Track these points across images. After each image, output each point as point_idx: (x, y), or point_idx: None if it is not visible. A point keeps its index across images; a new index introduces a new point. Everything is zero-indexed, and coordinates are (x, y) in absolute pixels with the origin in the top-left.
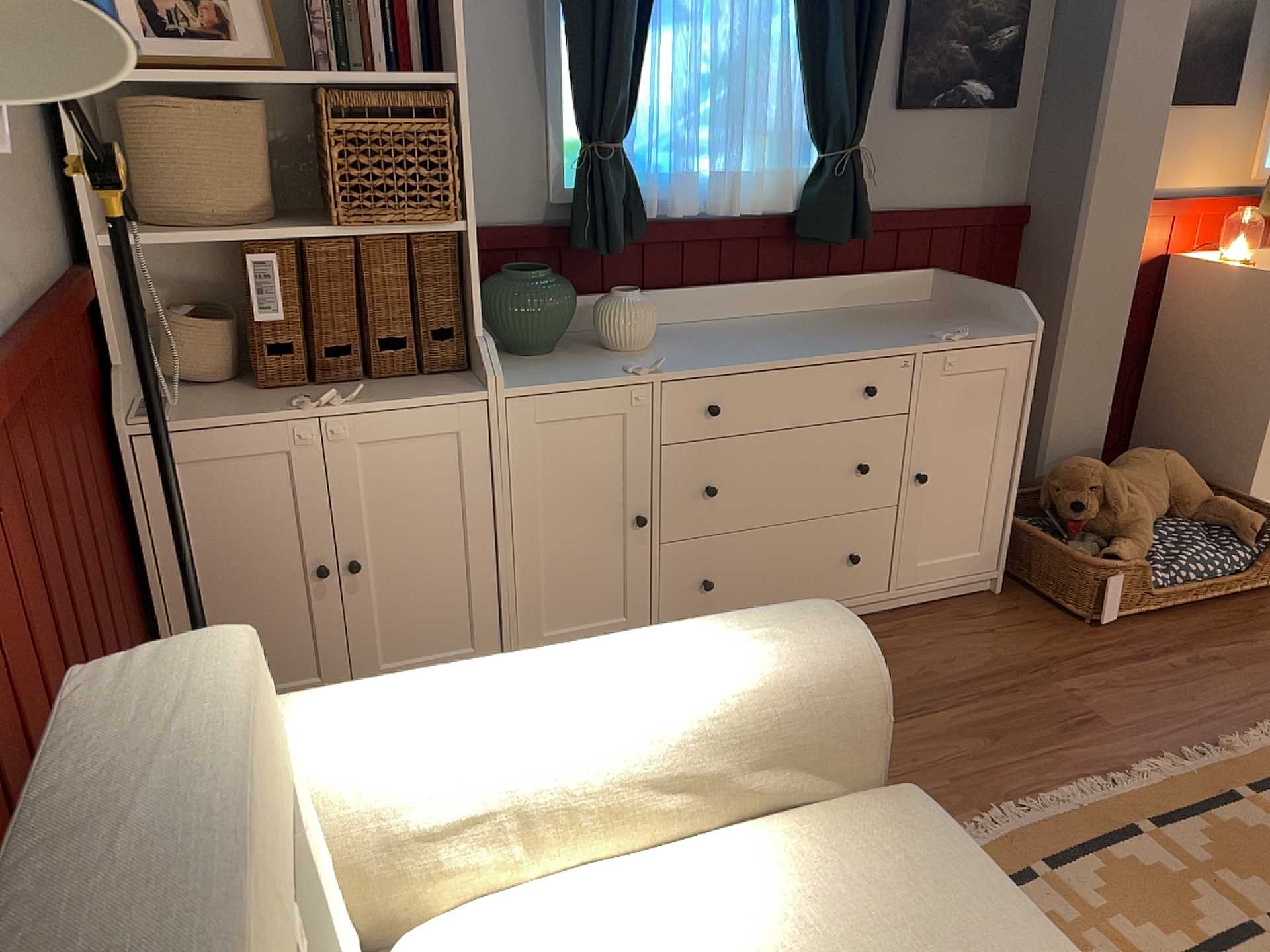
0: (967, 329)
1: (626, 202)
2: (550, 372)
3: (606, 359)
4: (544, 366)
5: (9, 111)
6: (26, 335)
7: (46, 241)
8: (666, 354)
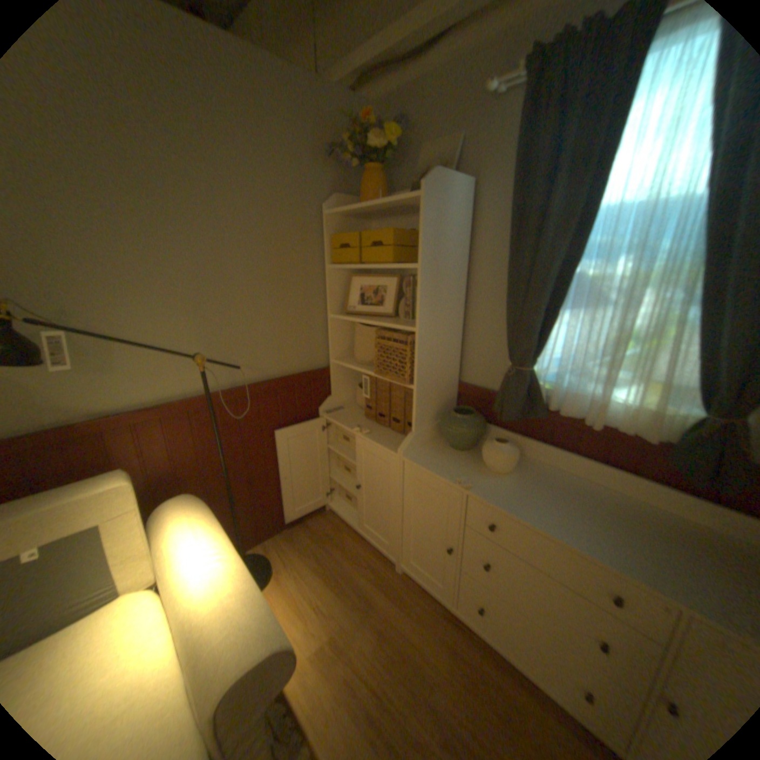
0: None
1: (526, 398)
2: (438, 461)
3: (472, 469)
4: (444, 456)
5: (297, 326)
6: (247, 387)
7: (307, 359)
8: (504, 483)
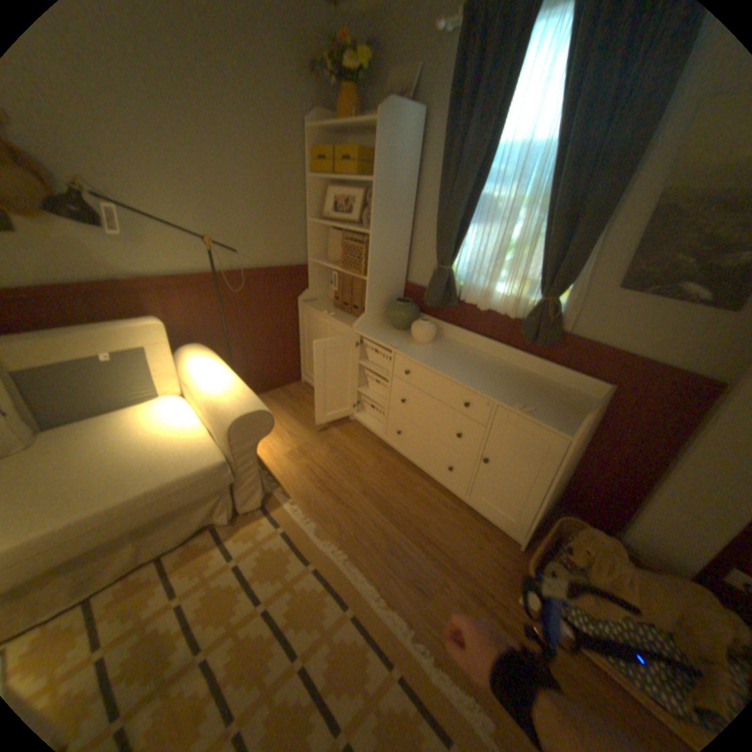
0: (531, 410)
1: (444, 290)
2: (380, 334)
3: (402, 340)
4: (385, 333)
5: (281, 227)
6: (241, 272)
7: (288, 256)
8: (421, 348)
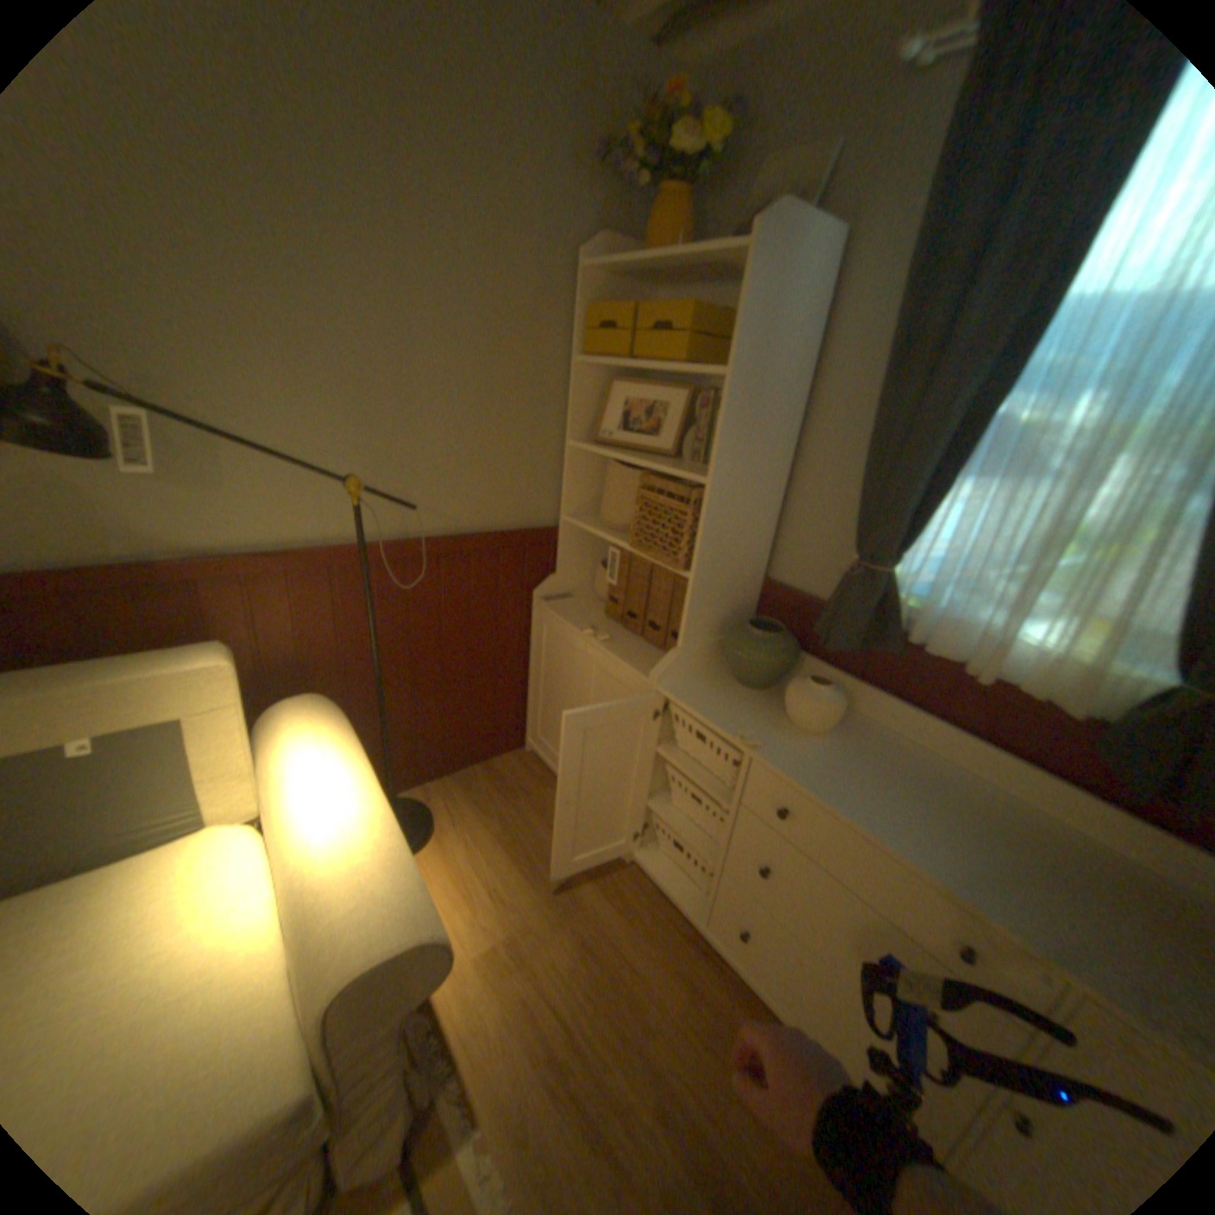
0: None
1: (873, 617)
2: (711, 698)
3: (765, 718)
4: (721, 693)
5: (513, 454)
6: (423, 541)
7: (522, 510)
8: (813, 748)
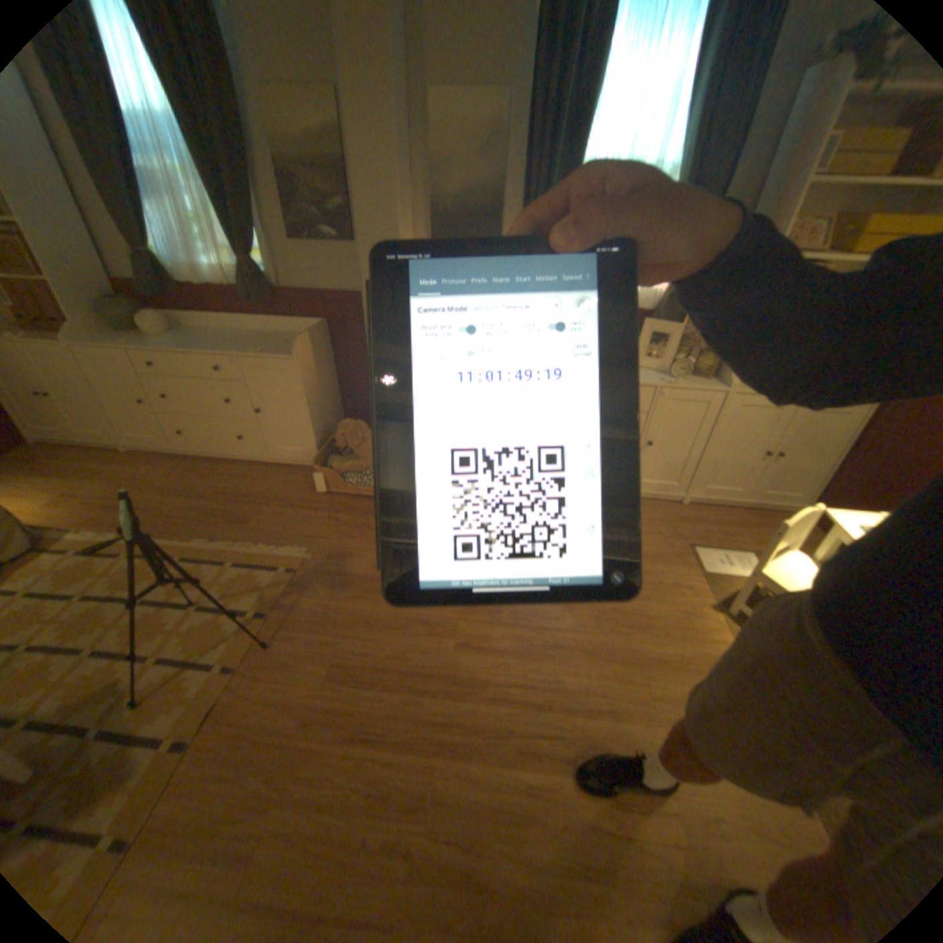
0: (260, 350)
1: (149, 275)
2: (99, 340)
3: (130, 338)
4: (106, 337)
5: None
6: None
7: None
8: (154, 340)
